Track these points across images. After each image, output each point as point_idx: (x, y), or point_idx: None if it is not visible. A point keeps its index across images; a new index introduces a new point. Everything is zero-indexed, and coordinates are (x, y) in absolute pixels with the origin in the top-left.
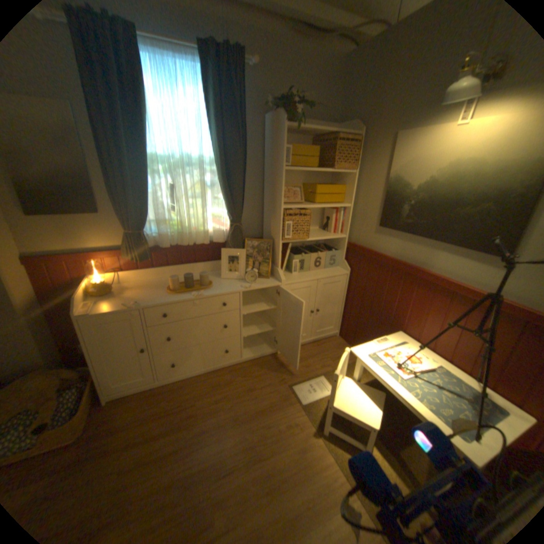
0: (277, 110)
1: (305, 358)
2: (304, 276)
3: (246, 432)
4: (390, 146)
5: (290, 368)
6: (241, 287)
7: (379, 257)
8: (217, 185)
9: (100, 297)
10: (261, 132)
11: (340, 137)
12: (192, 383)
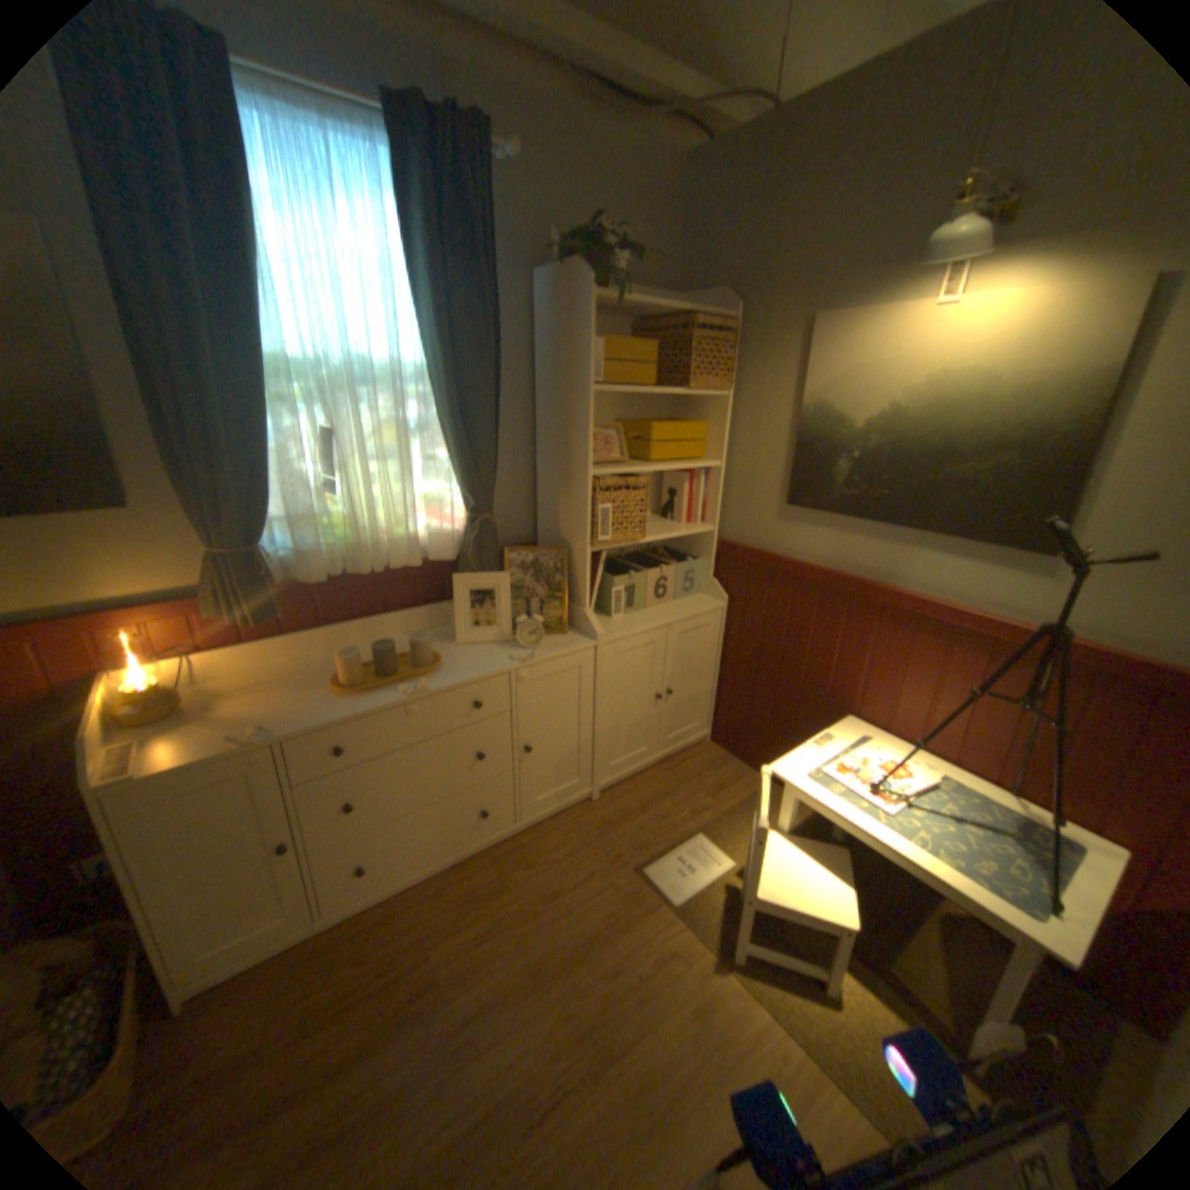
0: (556, 261)
1: (654, 799)
2: (639, 620)
3: (565, 997)
4: (798, 343)
5: (627, 829)
6: (511, 660)
7: (791, 569)
8: (436, 428)
9: (150, 727)
10: (525, 308)
11: (689, 322)
12: (407, 905)
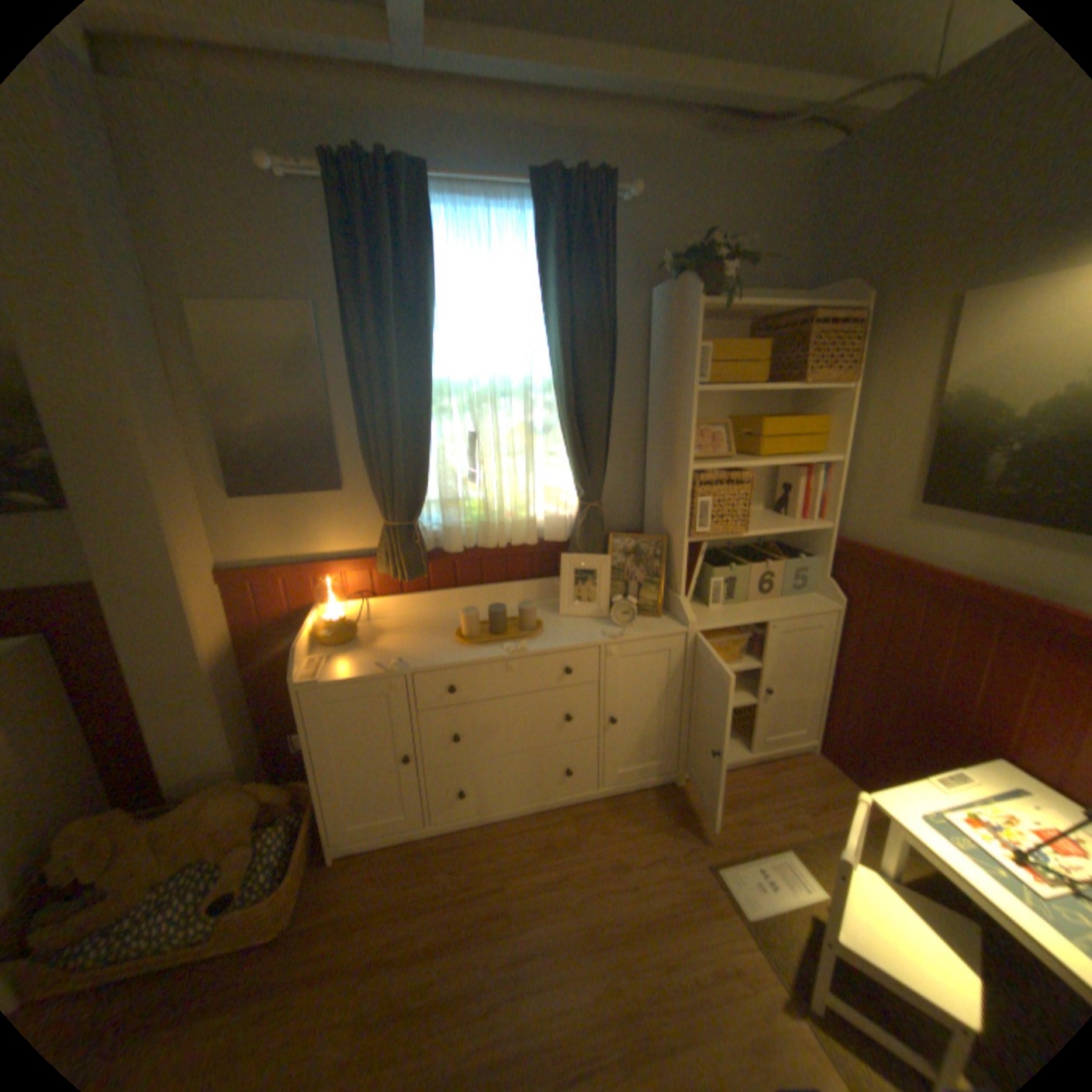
0: (675, 277)
1: (744, 801)
2: (738, 613)
3: (618, 971)
4: (943, 325)
5: (709, 823)
6: (603, 635)
7: (926, 575)
8: (557, 429)
9: (336, 647)
10: (643, 322)
11: (813, 317)
12: (497, 835)
